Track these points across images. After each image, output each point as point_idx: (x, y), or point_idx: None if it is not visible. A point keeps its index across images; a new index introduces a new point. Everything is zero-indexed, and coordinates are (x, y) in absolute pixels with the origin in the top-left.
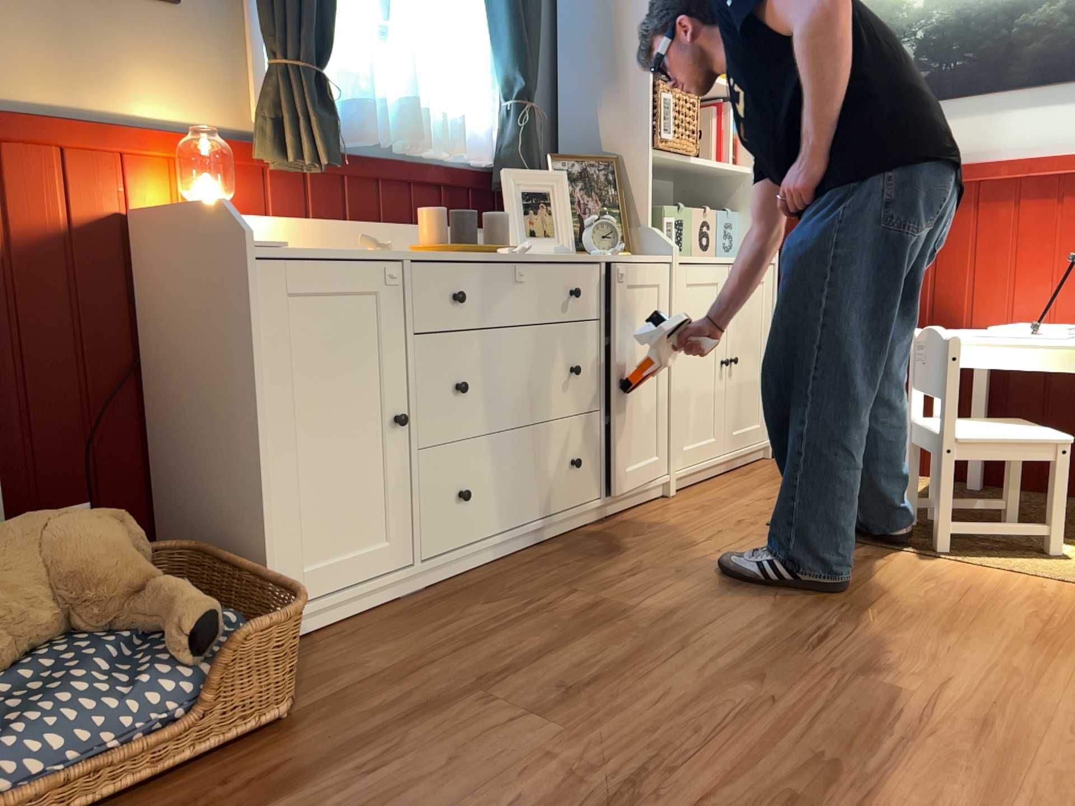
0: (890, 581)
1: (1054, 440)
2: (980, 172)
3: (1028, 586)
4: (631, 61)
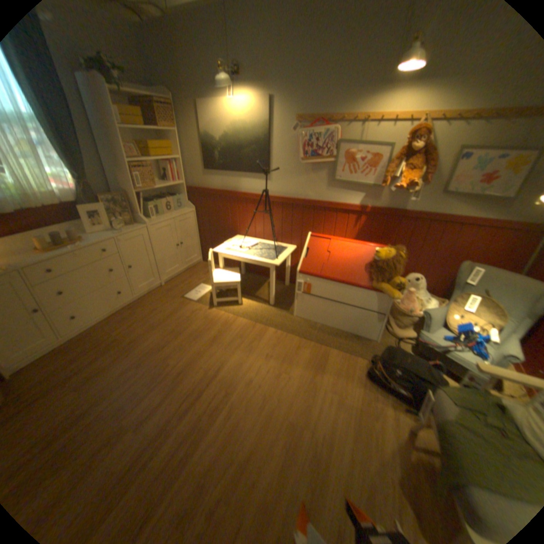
0: (194, 320)
1: (236, 281)
2: (236, 195)
3: (225, 317)
4: (120, 161)
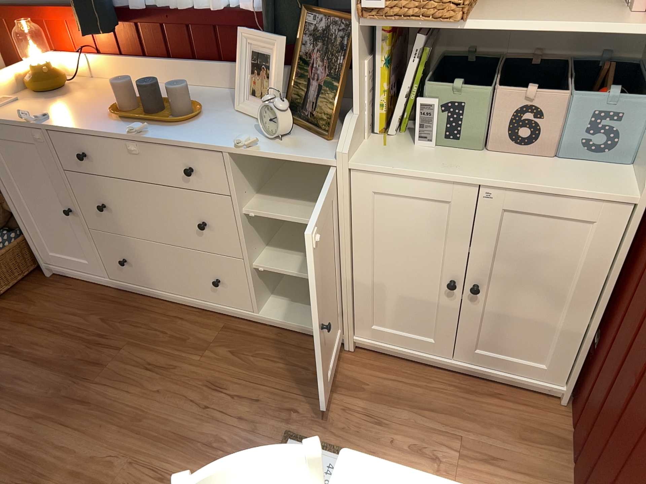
0: None
1: None
2: None
3: None
4: None
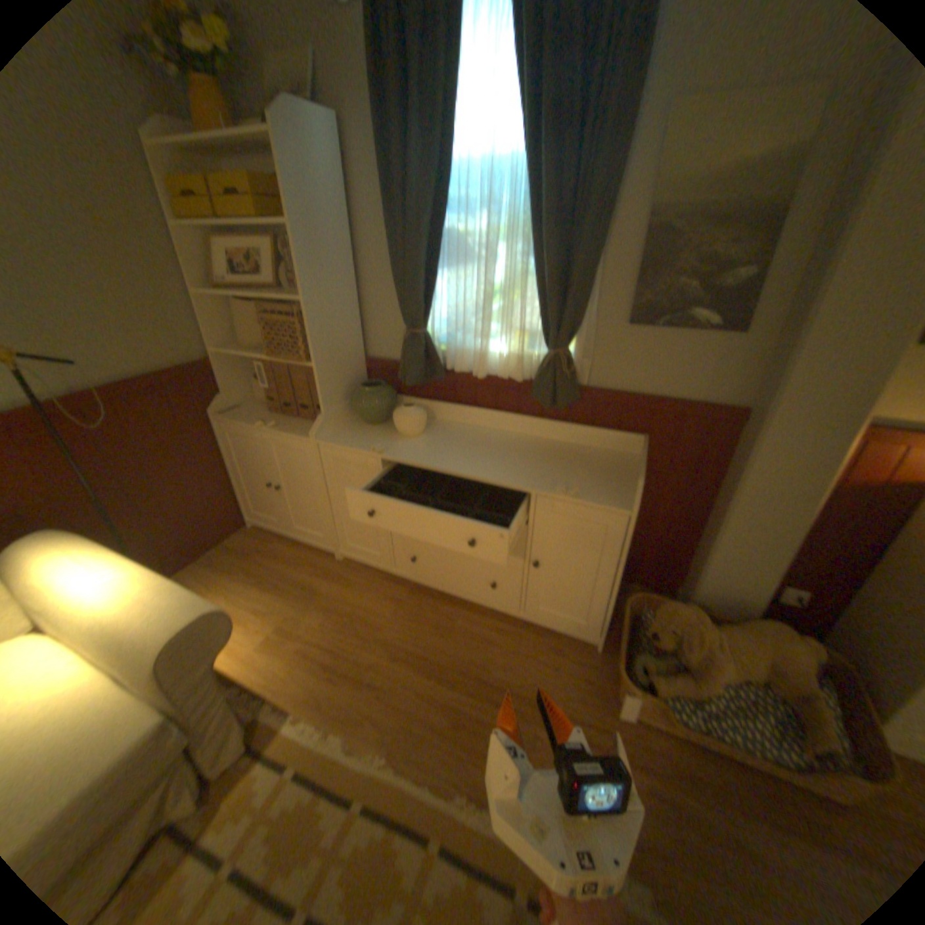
0: None
1: None
2: None
3: None
4: None
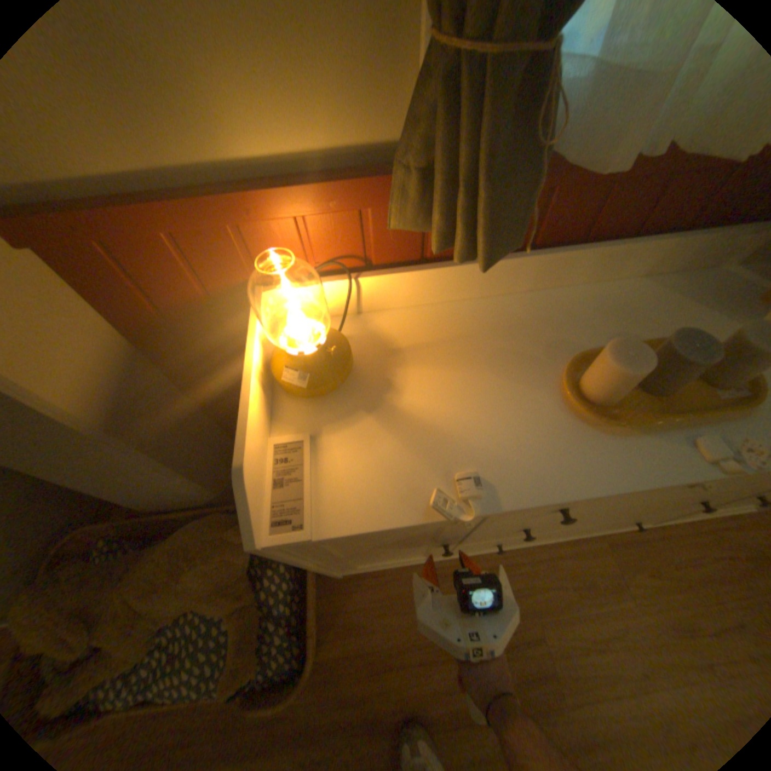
0: None
1: None
2: None
3: None
4: None
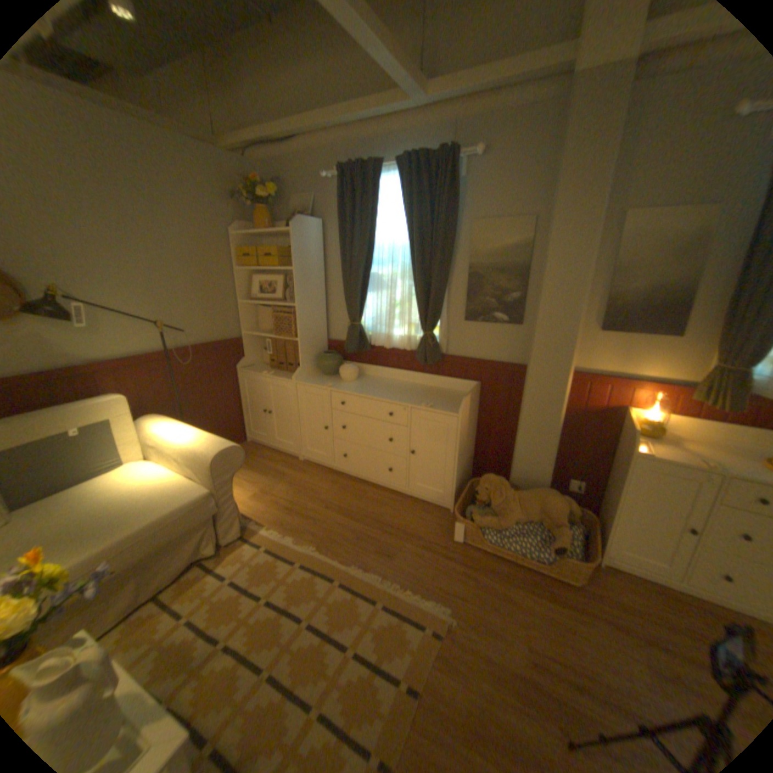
0: None
1: None
2: None
3: None
4: None
